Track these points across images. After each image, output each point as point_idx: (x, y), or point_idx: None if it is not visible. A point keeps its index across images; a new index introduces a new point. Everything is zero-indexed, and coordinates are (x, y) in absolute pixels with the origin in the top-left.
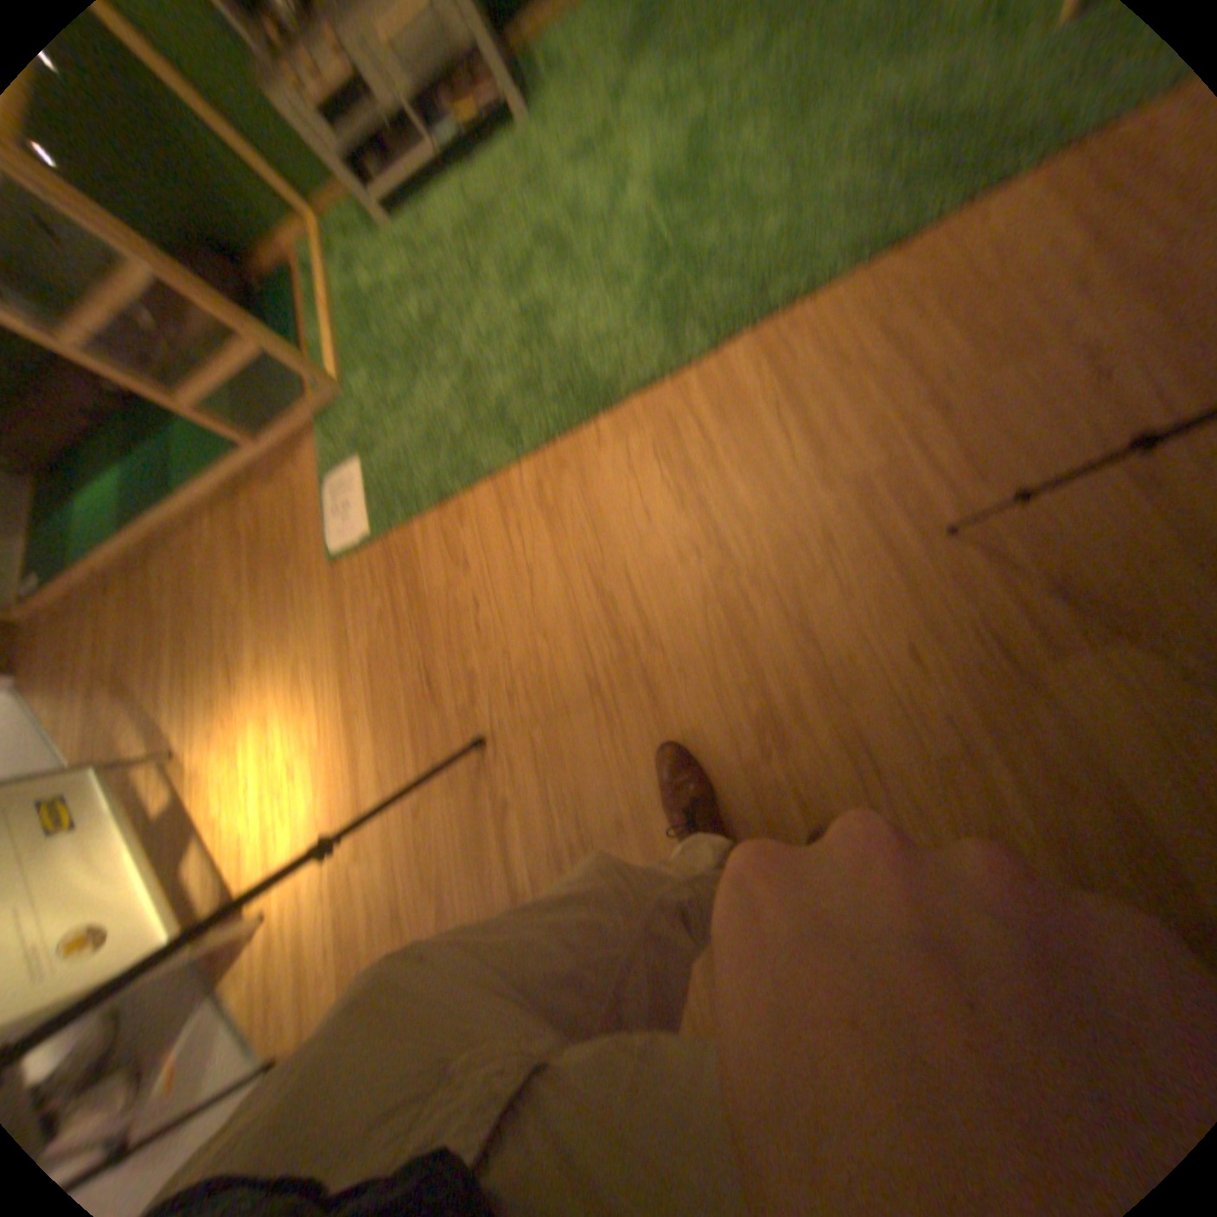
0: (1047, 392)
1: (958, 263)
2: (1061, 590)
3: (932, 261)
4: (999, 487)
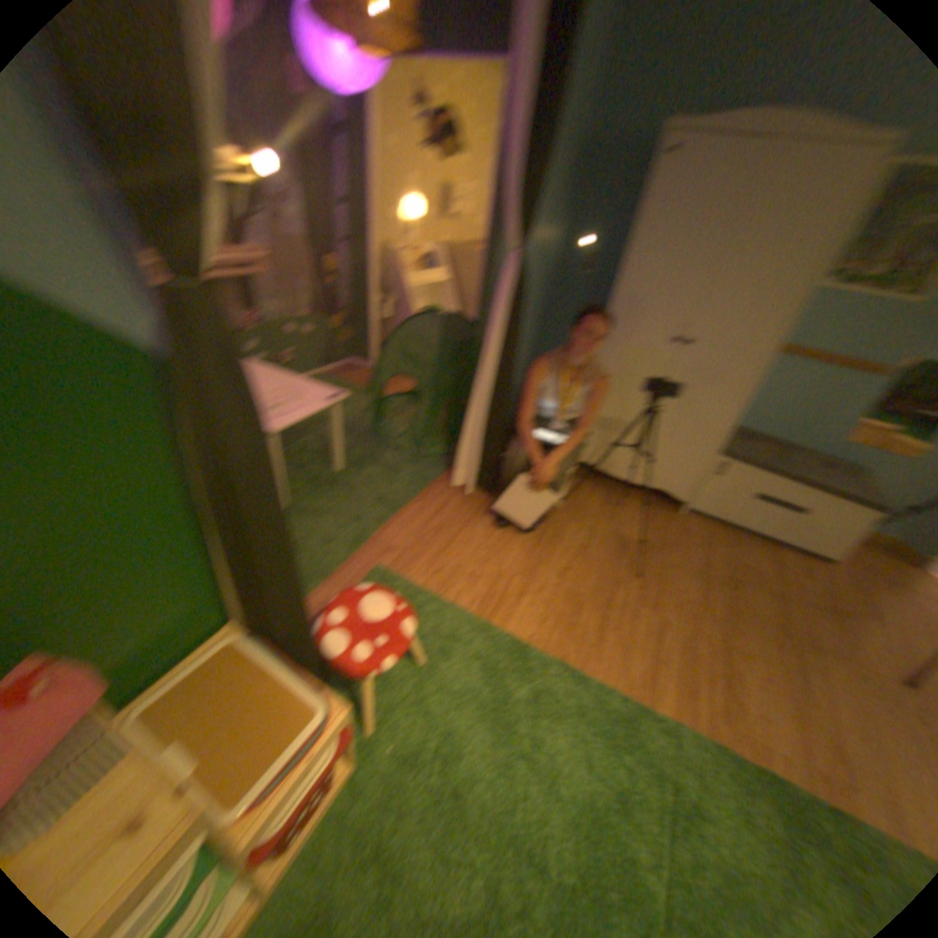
0: (577, 580)
1: (551, 634)
2: (622, 550)
3: (556, 645)
4: (612, 575)
